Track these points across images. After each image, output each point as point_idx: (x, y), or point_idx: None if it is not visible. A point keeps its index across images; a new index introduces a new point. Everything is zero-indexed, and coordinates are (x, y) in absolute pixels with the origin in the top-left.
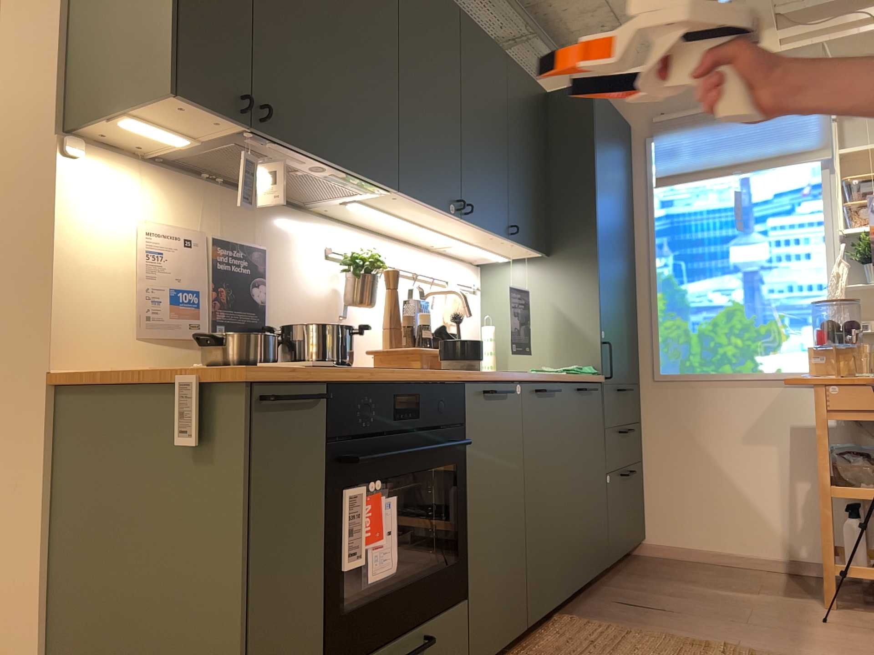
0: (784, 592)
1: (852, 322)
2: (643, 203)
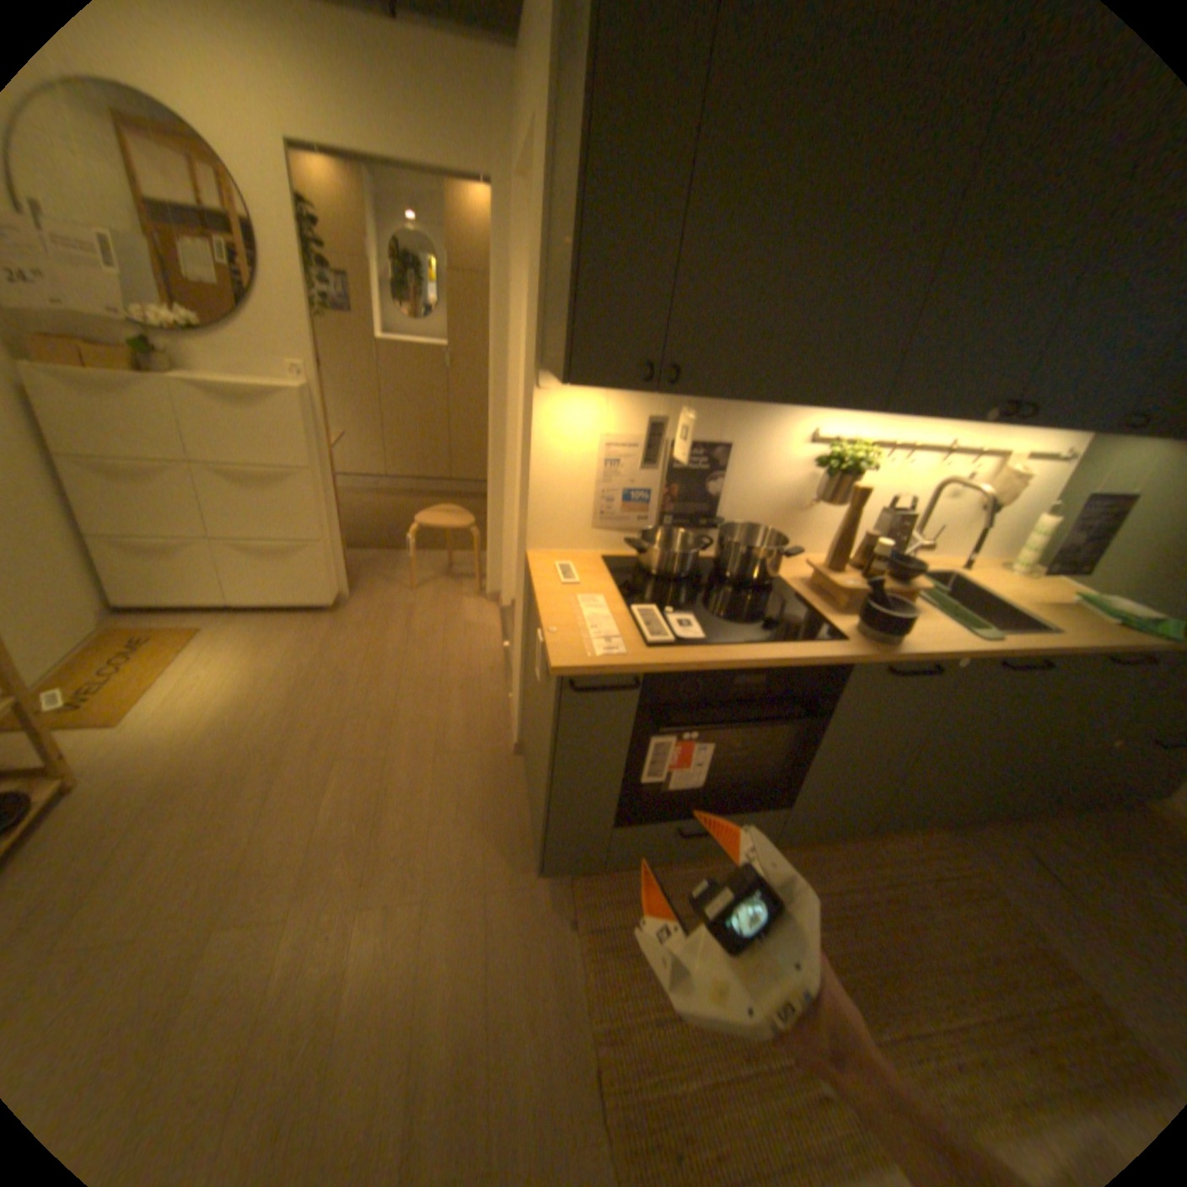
0: None
1: None
2: None
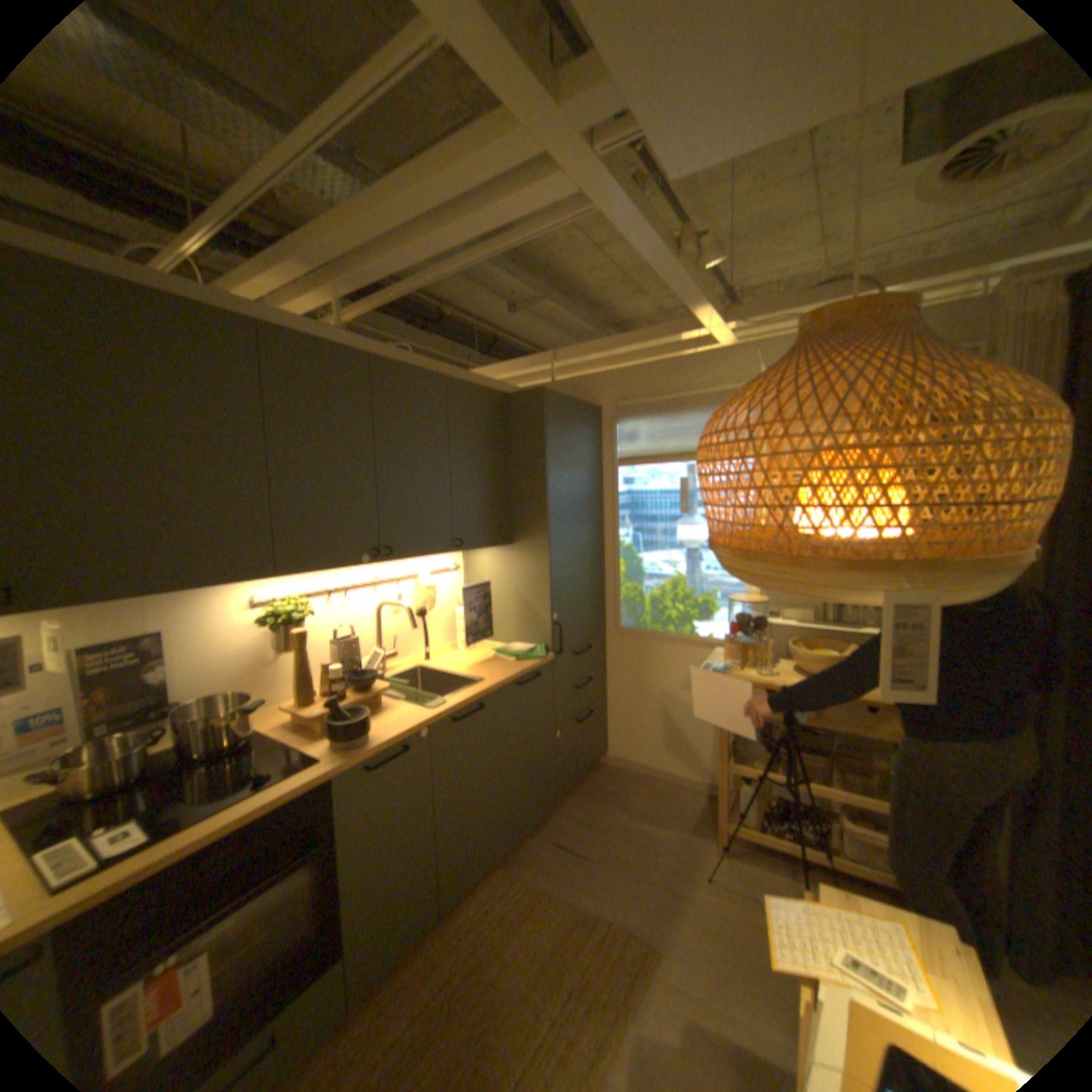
0: (694, 831)
1: (762, 620)
2: (611, 479)
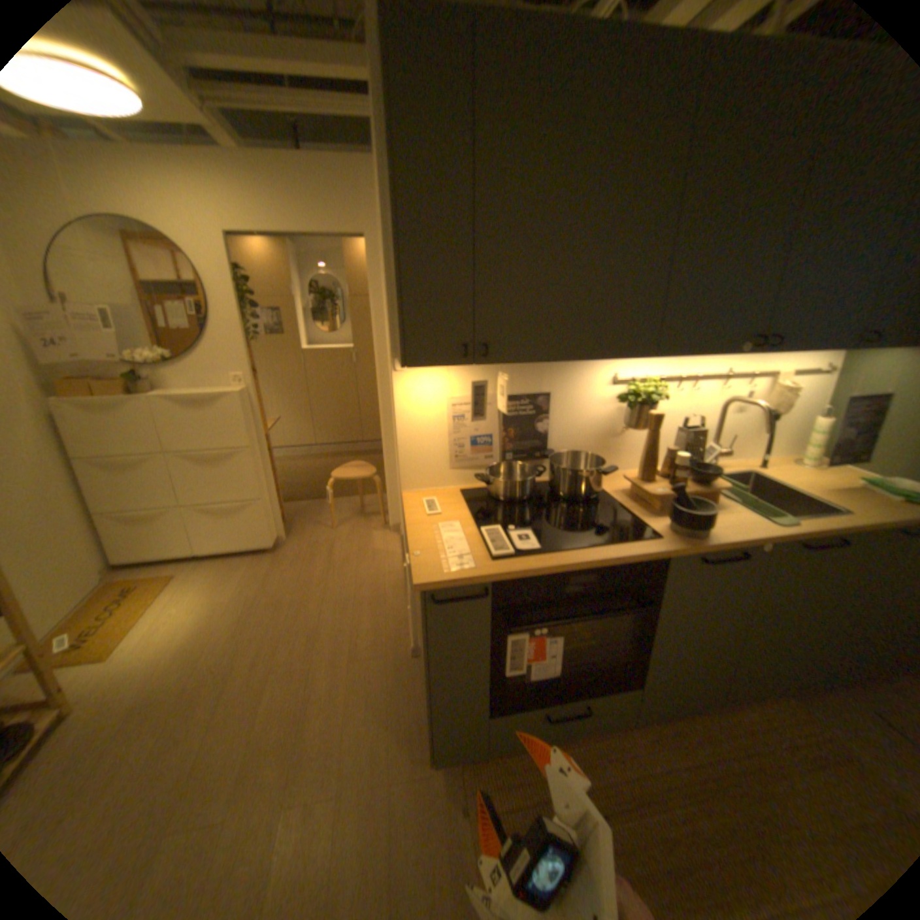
0: None
1: None
2: None
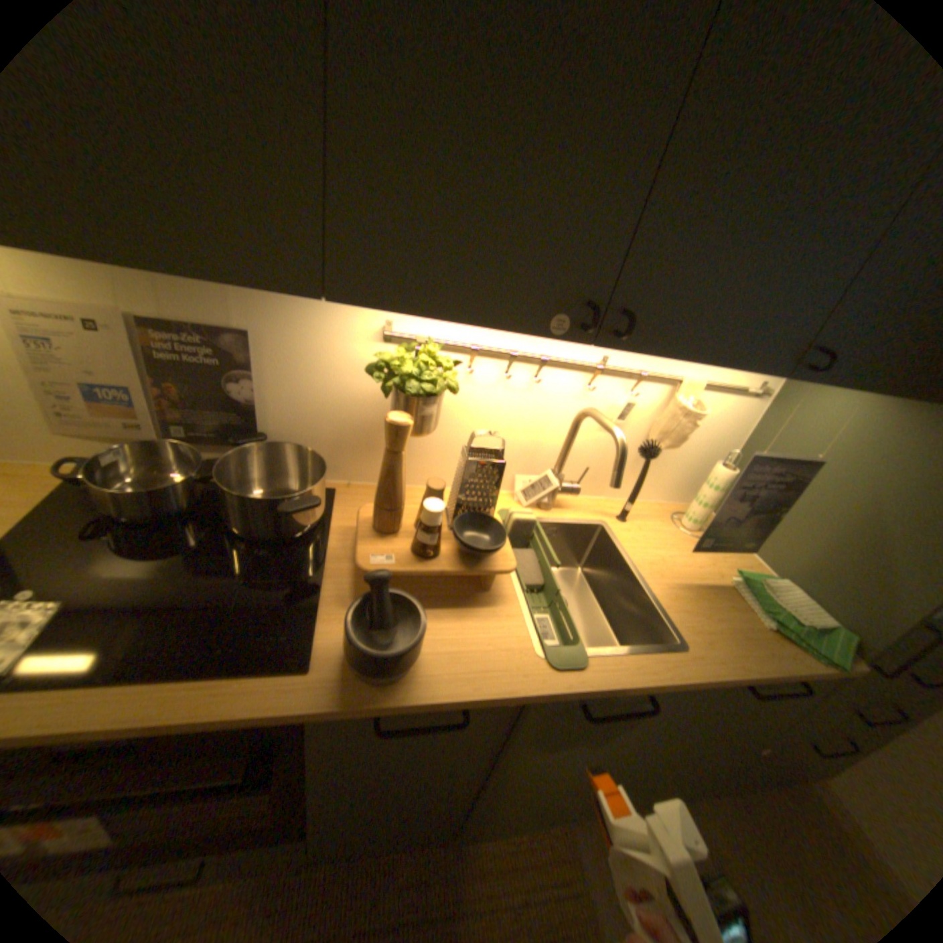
0: None
1: None
2: None
